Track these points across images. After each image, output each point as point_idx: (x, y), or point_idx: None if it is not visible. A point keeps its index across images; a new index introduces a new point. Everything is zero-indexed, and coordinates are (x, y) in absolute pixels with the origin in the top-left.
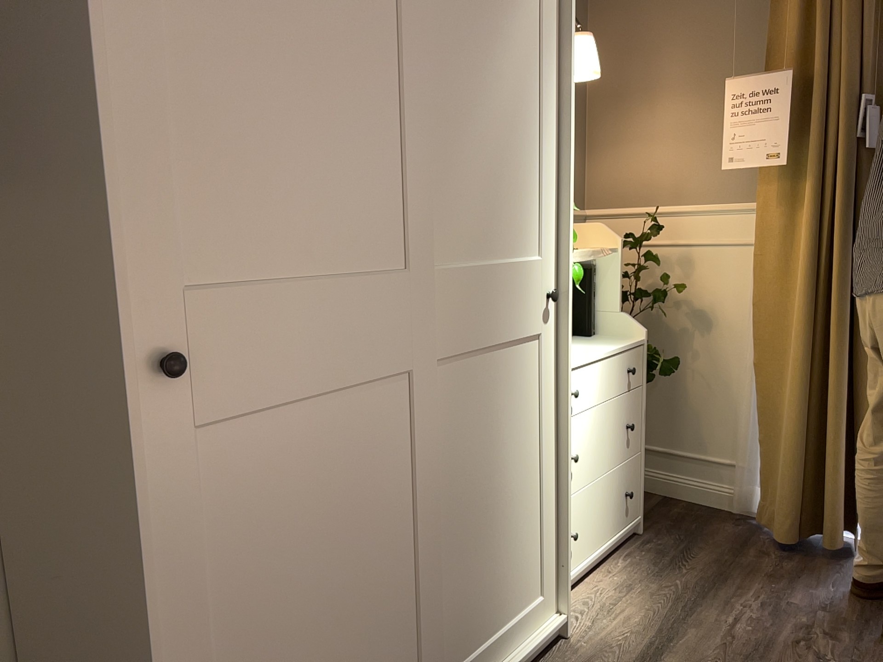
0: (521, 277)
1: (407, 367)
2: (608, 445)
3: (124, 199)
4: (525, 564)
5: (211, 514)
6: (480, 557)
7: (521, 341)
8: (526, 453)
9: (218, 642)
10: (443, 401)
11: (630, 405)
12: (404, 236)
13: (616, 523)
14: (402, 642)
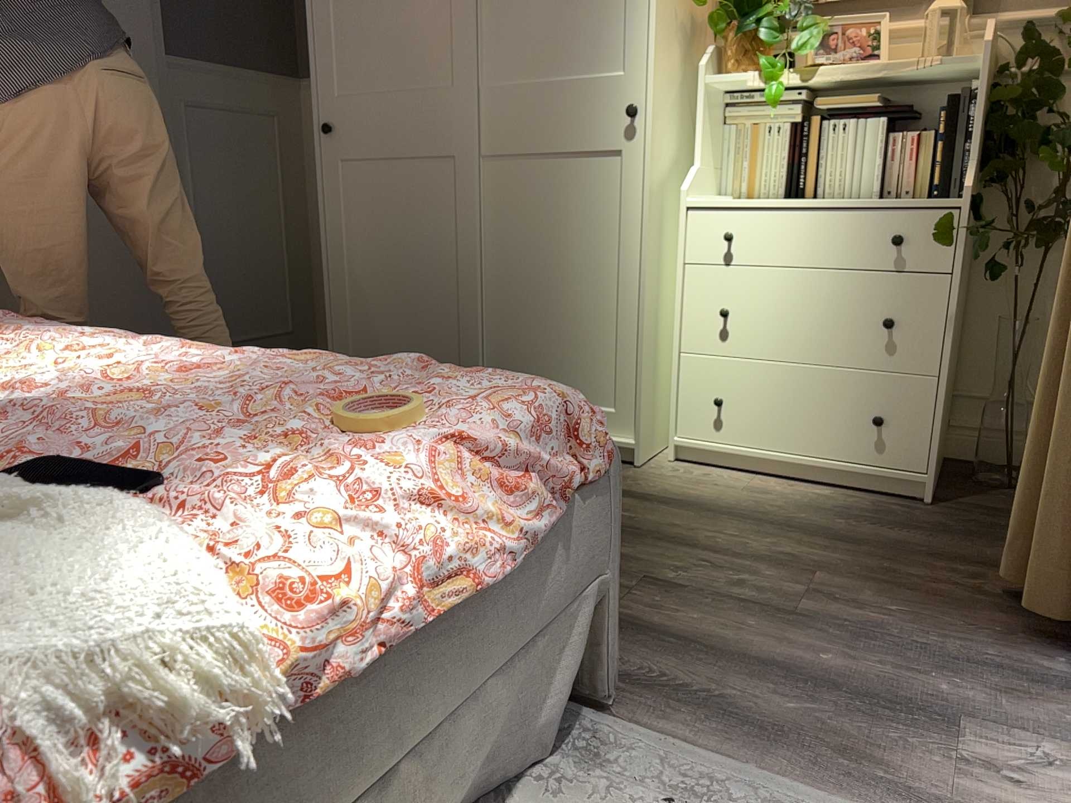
0: (587, 93)
1: (451, 153)
2: (821, 329)
3: (317, 61)
4: (593, 365)
5: (349, 205)
6: (534, 326)
7: (589, 154)
8: (596, 261)
9: (351, 266)
10: (498, 189)
11: (898, 294)
12: (451, 65)
13: (841, 444)
14: (448, 336)
